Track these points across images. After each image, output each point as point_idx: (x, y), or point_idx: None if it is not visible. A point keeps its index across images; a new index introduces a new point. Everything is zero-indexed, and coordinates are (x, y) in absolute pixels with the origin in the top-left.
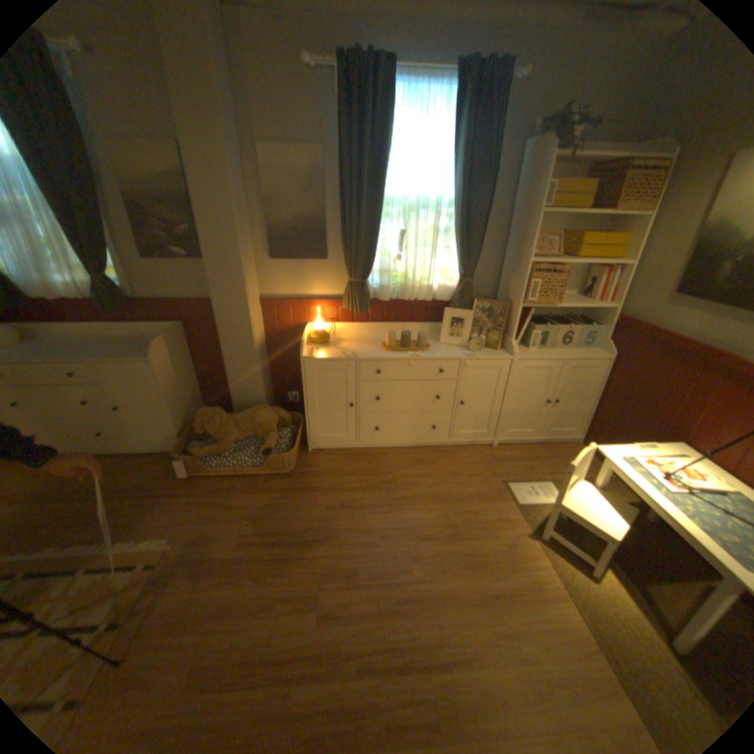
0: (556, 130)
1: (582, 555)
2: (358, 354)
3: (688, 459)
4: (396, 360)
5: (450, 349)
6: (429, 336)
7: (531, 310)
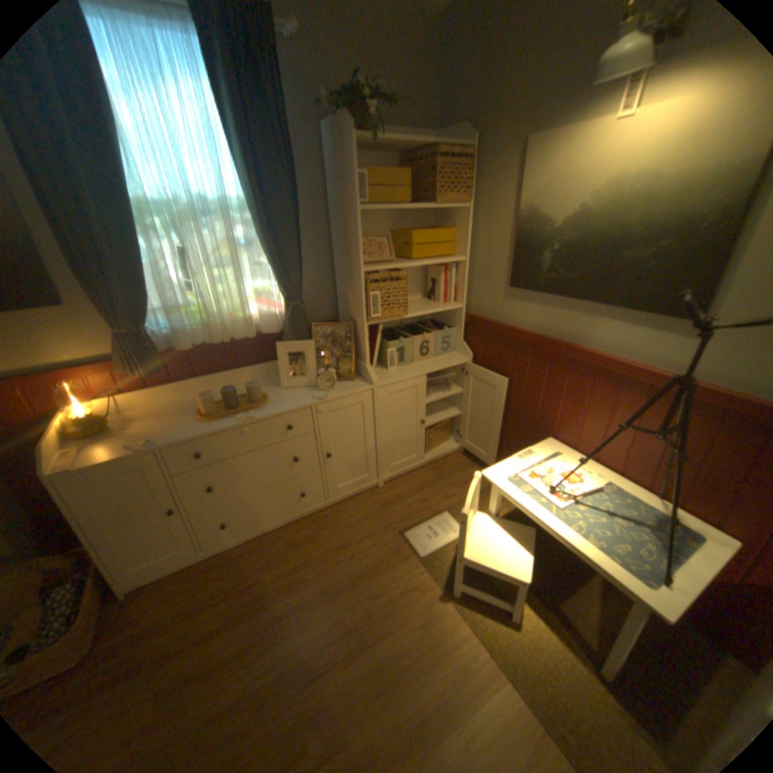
0: (349, 106)
1: (497, 603)
2: (157, 439)
3: (560, 456)
4: (220, 431)
5: (297, 393)
6: (269, 379)
7: (380, 325)
